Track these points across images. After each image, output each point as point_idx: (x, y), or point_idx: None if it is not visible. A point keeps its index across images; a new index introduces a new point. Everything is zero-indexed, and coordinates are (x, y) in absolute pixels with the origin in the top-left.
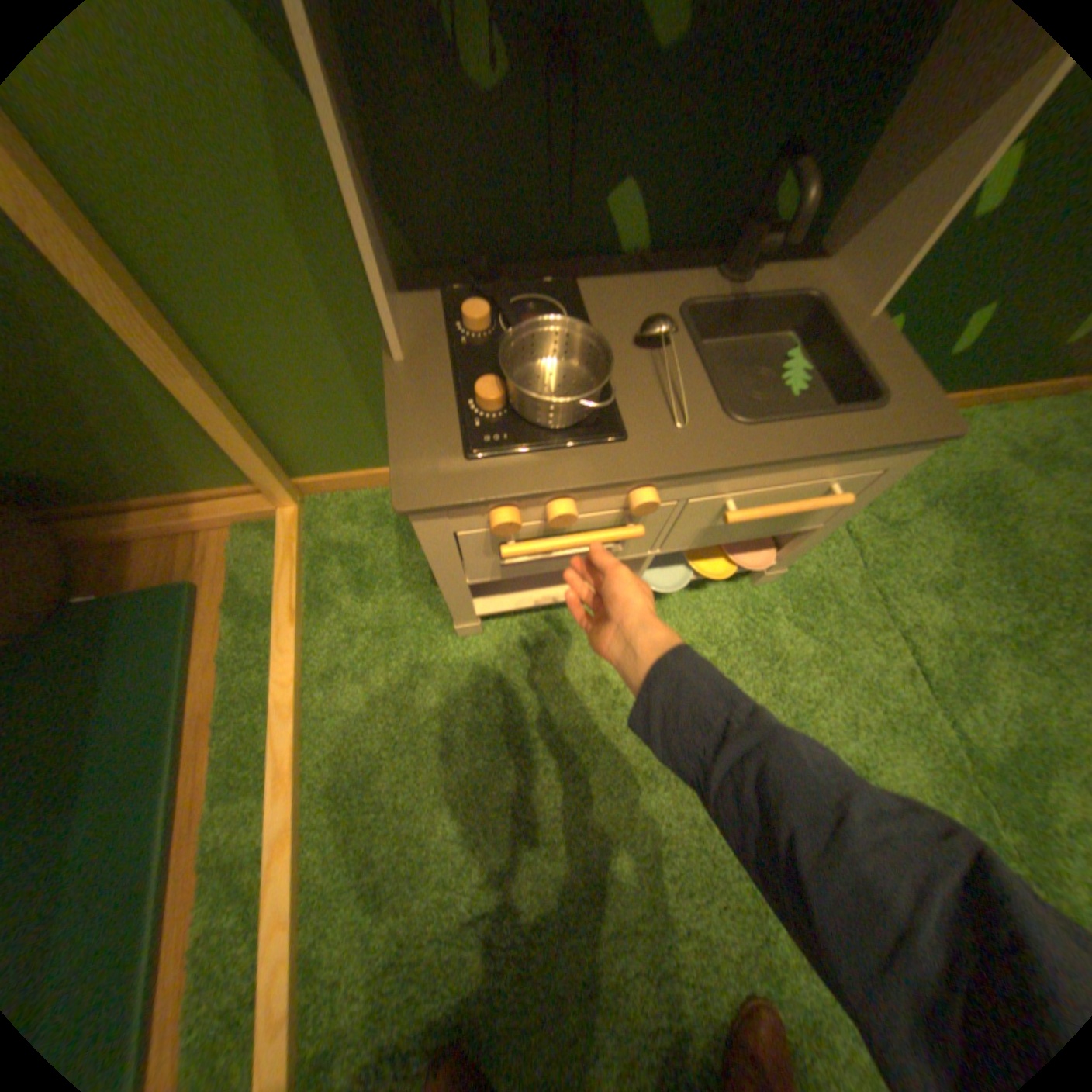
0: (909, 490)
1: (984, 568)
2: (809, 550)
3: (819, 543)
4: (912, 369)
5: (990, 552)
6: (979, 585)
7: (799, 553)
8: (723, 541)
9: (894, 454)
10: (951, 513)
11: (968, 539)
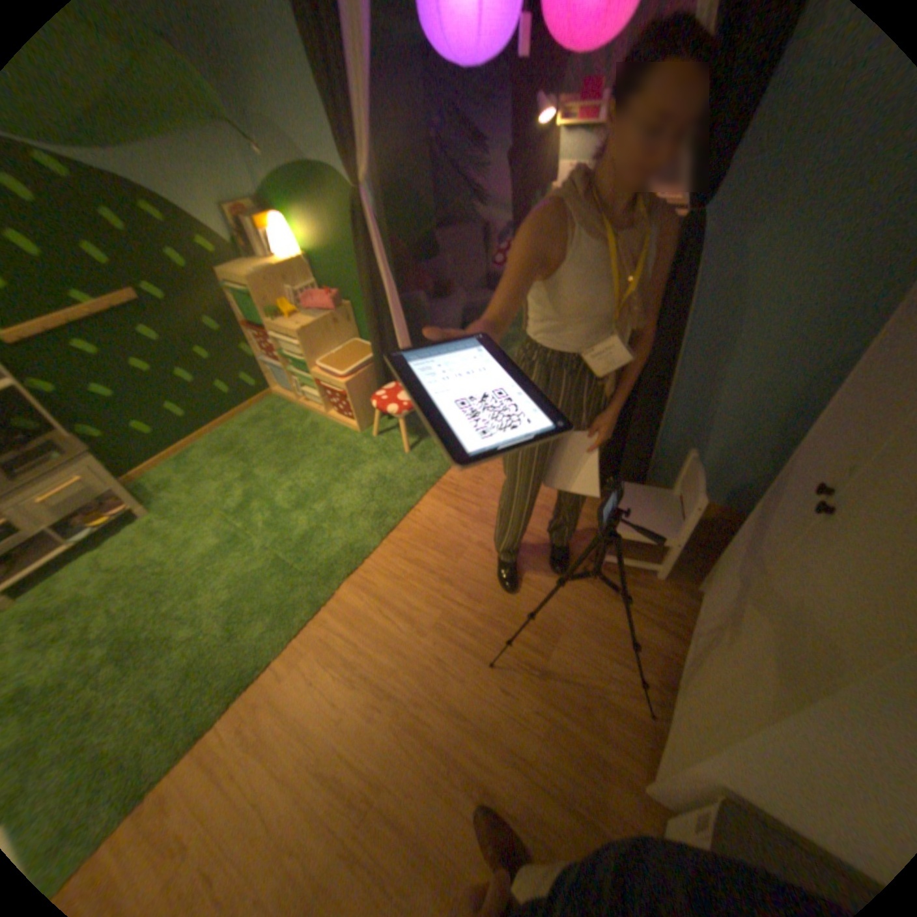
0: (202, 458)
1: (231, 465)
2: (128, 497)
3: (123, 493)
4: (73, 444)
5: (233, 459)
6: (229, 470)
7: (124, 500)
8: (67, 511)
9: (70, 464)
10: (219, 456)
11: (225, 460)
